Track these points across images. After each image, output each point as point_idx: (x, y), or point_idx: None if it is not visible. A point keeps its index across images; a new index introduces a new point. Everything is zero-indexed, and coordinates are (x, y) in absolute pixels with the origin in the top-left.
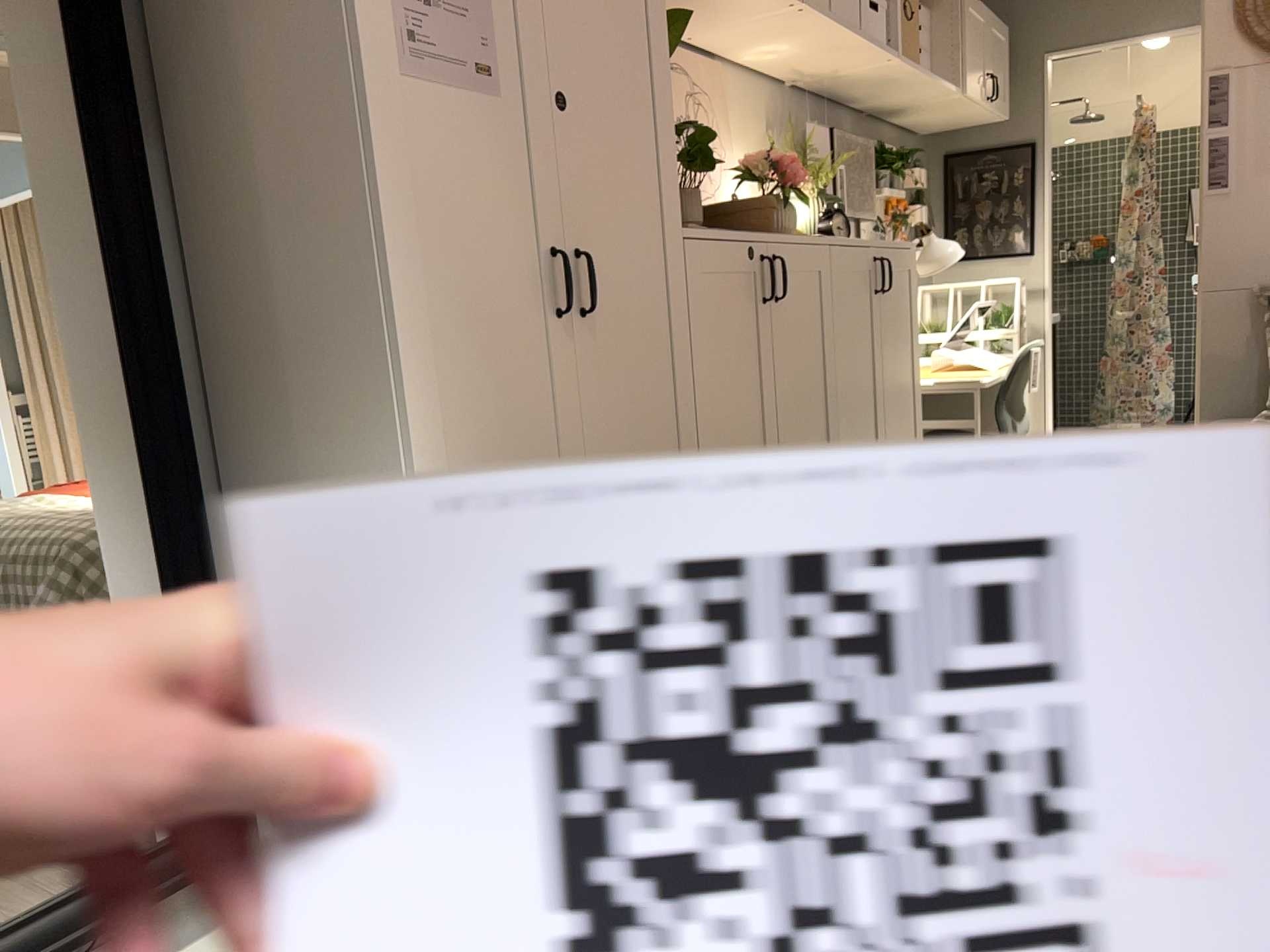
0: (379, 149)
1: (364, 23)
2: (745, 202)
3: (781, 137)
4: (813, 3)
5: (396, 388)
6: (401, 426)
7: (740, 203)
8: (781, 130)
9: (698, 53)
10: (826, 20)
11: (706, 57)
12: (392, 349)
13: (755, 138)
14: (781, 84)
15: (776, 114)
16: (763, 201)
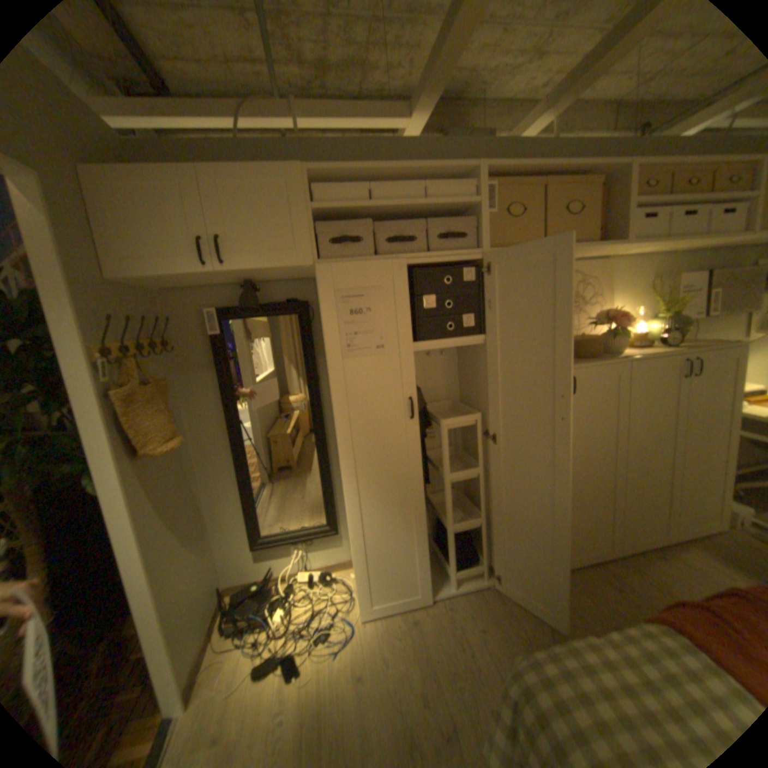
0: (336, 382)
1: (331, 349)
2: (592, 336)
3: (658, 285)
4: (649, 234)
5: (339, 446)
6: (340, 456)
7: (592, 335)
8: (668, 276)
9: (594, 258)
10: (658, 242)
11: (600, 259)
12: (338, 436)
13: (641, 286)
14: (671, 253)
15: (665, 269)
16: (601, 336)
